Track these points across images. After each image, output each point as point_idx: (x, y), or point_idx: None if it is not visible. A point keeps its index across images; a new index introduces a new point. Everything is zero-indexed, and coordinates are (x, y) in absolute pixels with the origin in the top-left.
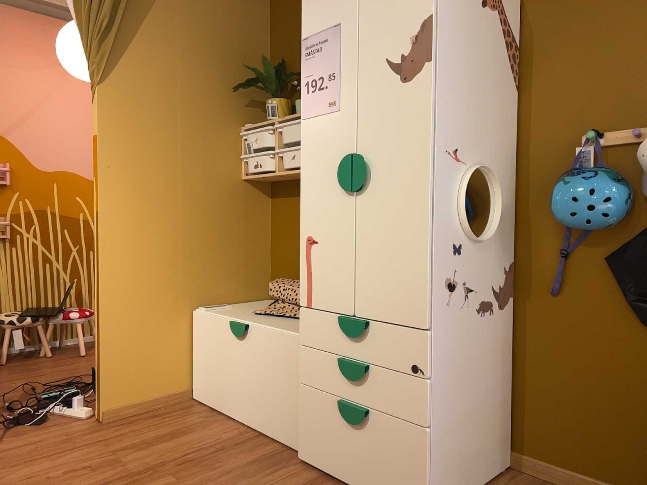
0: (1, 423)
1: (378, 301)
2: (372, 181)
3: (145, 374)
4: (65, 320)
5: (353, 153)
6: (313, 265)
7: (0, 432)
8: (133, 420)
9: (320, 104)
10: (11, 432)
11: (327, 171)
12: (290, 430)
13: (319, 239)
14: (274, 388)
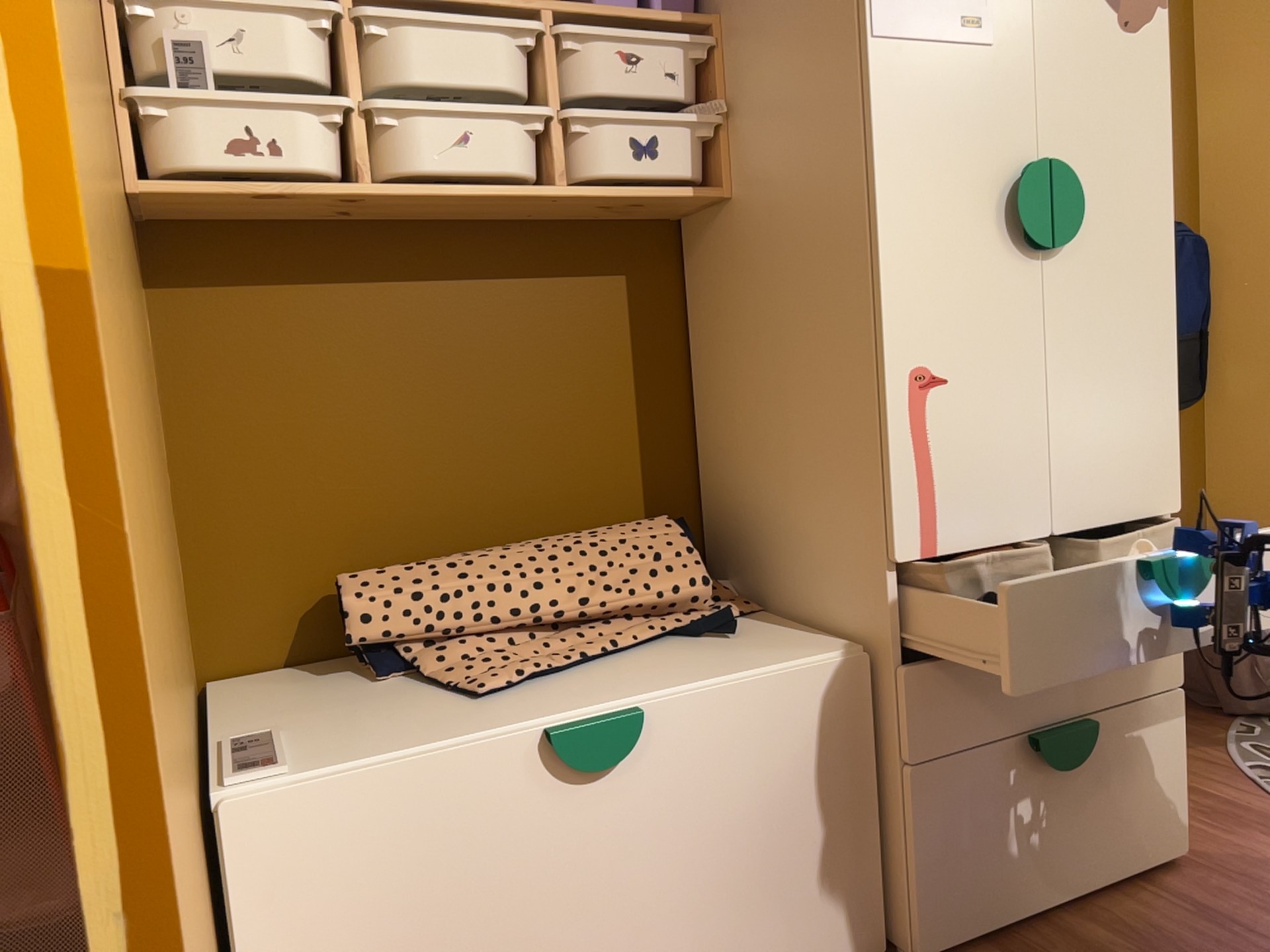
0: None
1: (1100, 486)
2: (1080, 230)
3: None
4: None
5: (1044, 161)
6: (939, 445)
7: None
8: None
9: (935, 13)
10: None
11: (966, 197)
12: (842, 924)
13: (953, 373)
14: (776, 848)
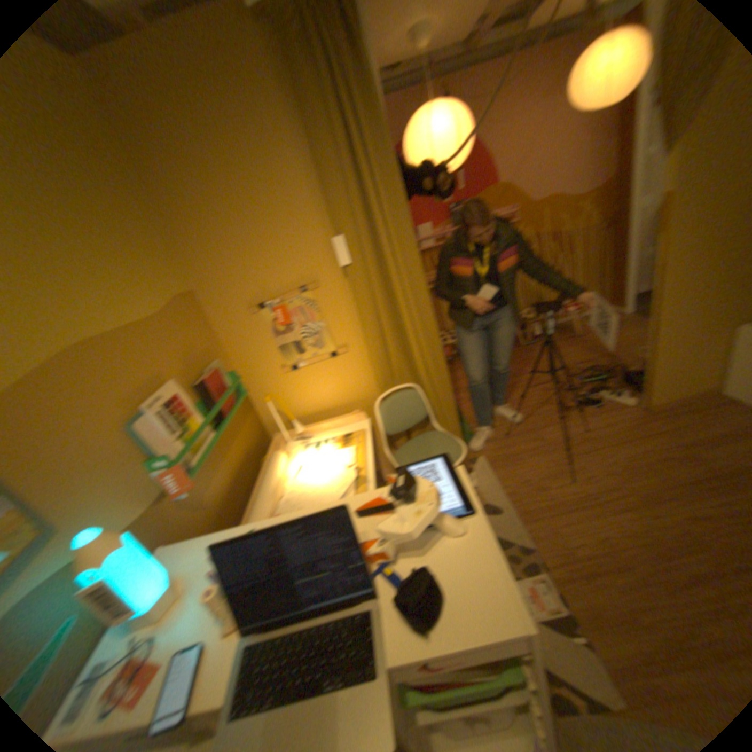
0: (574, 402)
1: None
2: None
3: (689, 379)
4: (565, 313)
5: None
6: None
7: (580, 410)
8: (681, 412)
9: None
10: (588, 411)
11: None
12: None
13: None
14: None
